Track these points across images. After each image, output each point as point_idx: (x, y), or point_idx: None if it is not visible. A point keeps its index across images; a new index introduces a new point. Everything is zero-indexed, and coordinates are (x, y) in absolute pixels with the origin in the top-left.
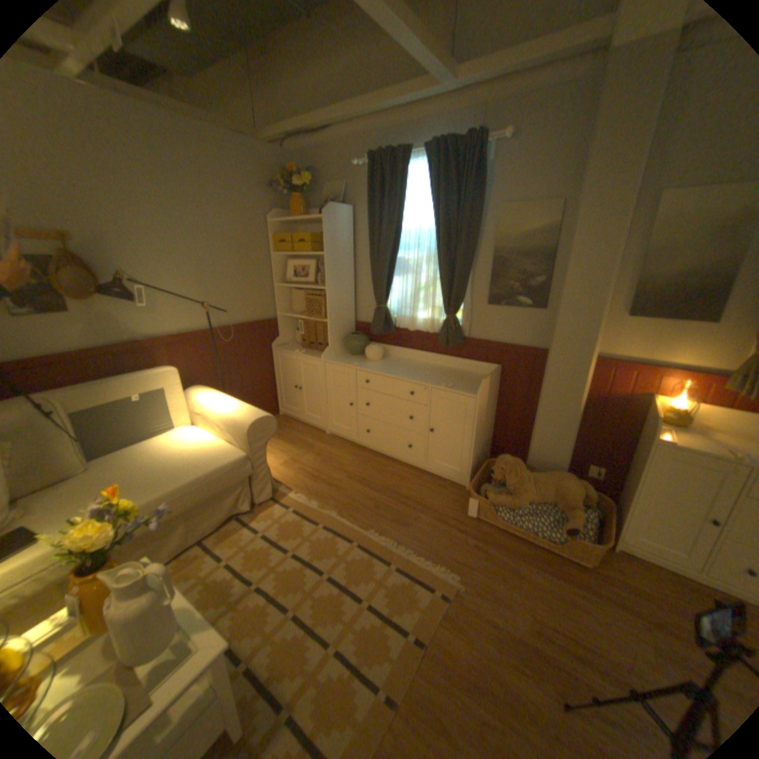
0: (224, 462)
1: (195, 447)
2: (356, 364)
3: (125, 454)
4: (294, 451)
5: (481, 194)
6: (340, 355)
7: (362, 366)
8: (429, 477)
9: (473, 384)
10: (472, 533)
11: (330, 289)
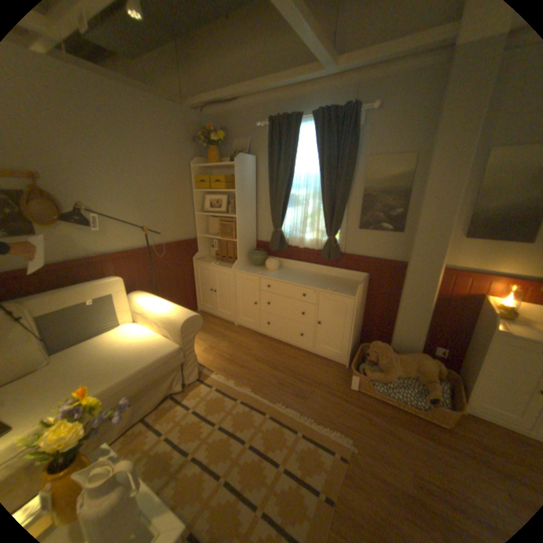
0: (163, 353)
1: (138, 341)
2: (259, 273)
3: (81, 348)
4: (212, 339)
5: (355, 148)
6: (246, 266)
7: (264, 274)
8: (317, 358)
9: (351, 288)
10: (356, 402)
11: (240, 216)
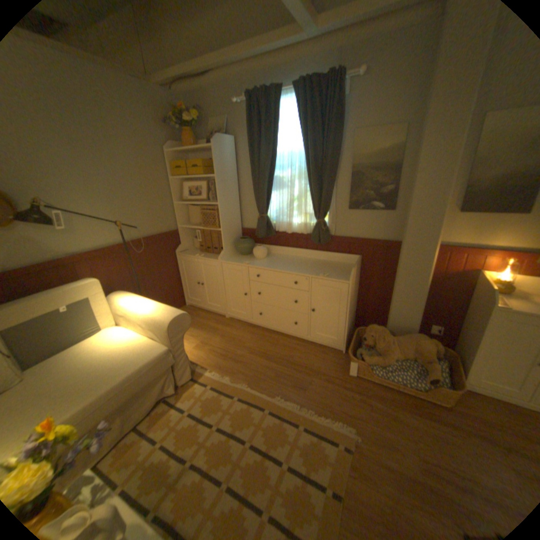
0: (149, 358)
1: (121, 346)
2: (247, 262)
3: (57, 360)
4: (203, 335)
5: (341, 121)
6: (232, 255)
7: (252, 264)
8: (312, 346)
9: (343, 272)
10: (355, 389)
11: (221, 203)
